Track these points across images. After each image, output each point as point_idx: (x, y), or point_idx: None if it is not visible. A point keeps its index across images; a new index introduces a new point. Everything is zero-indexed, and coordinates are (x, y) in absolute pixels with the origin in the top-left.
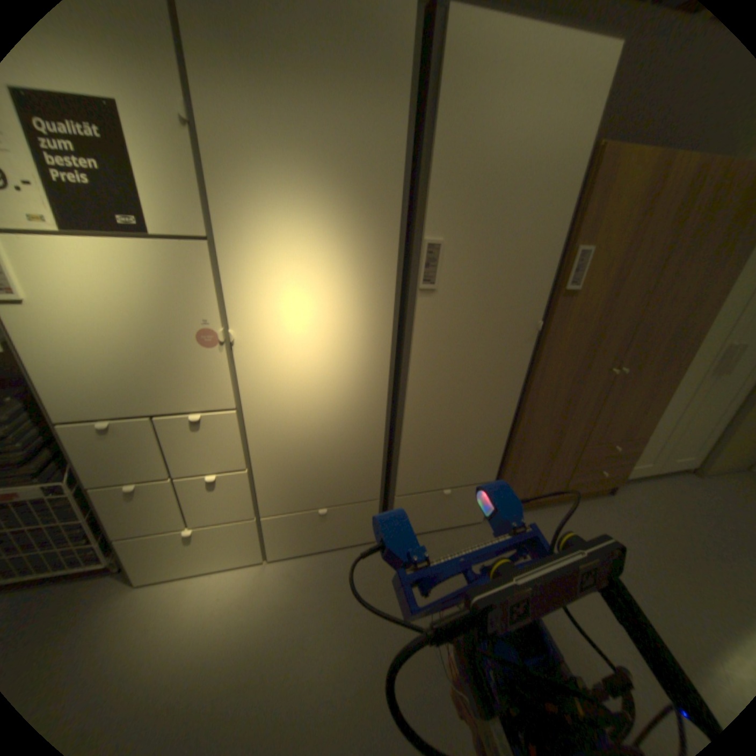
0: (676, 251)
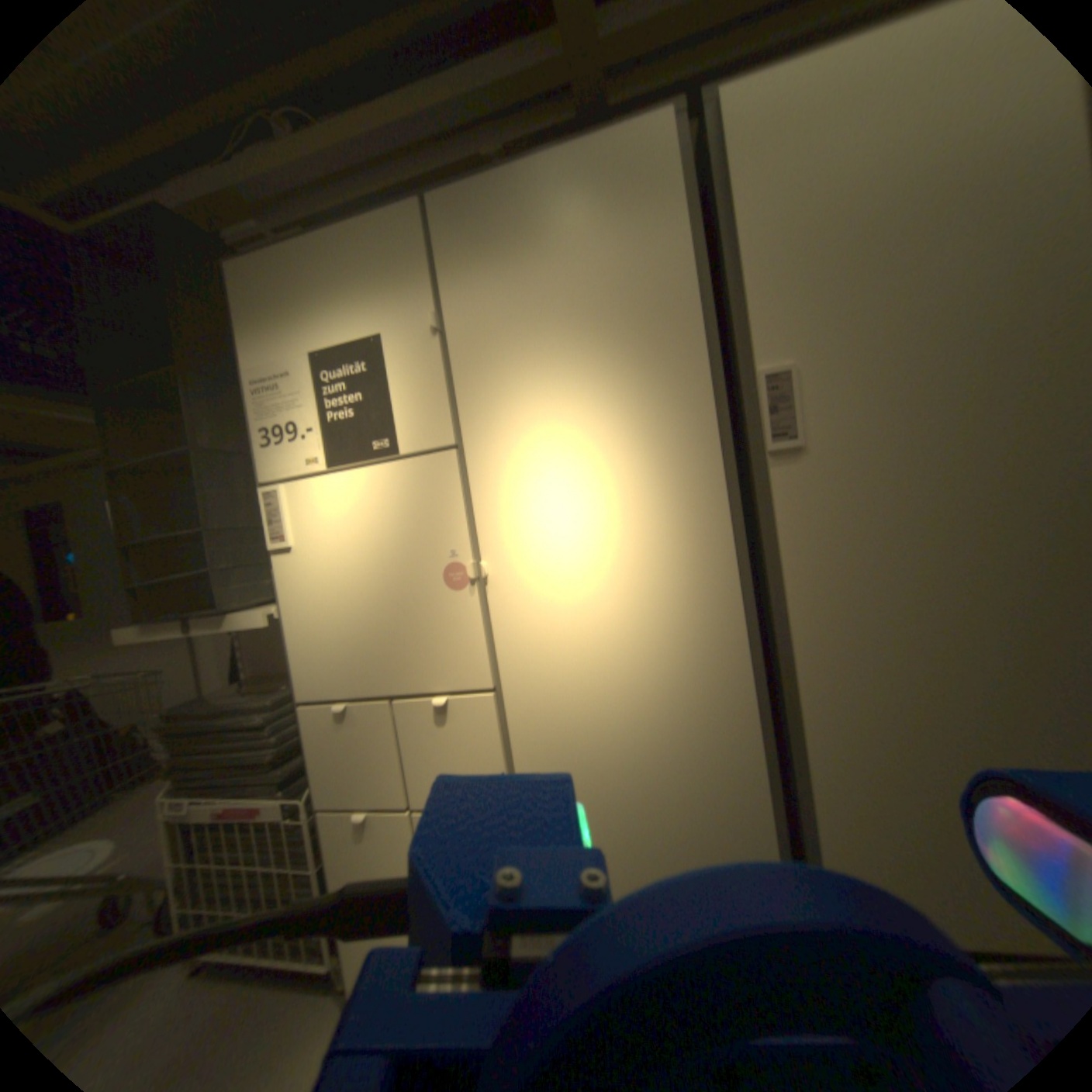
0: None
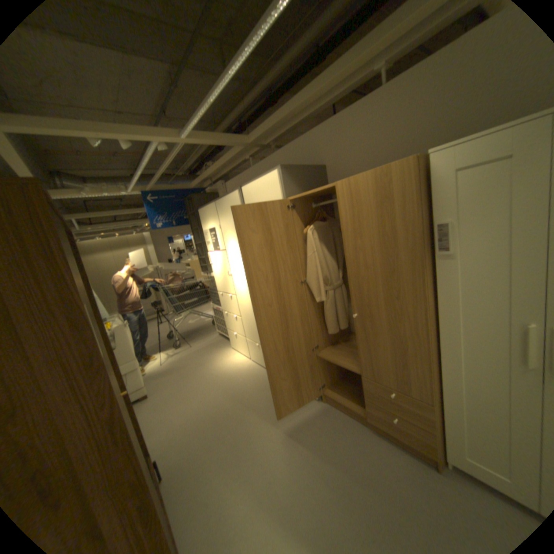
0: (346, 235)
